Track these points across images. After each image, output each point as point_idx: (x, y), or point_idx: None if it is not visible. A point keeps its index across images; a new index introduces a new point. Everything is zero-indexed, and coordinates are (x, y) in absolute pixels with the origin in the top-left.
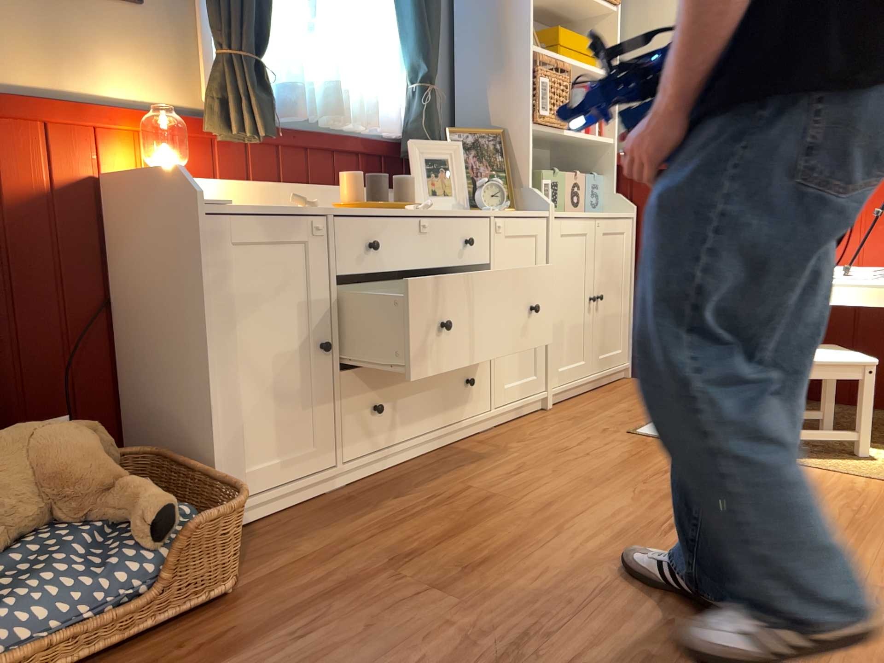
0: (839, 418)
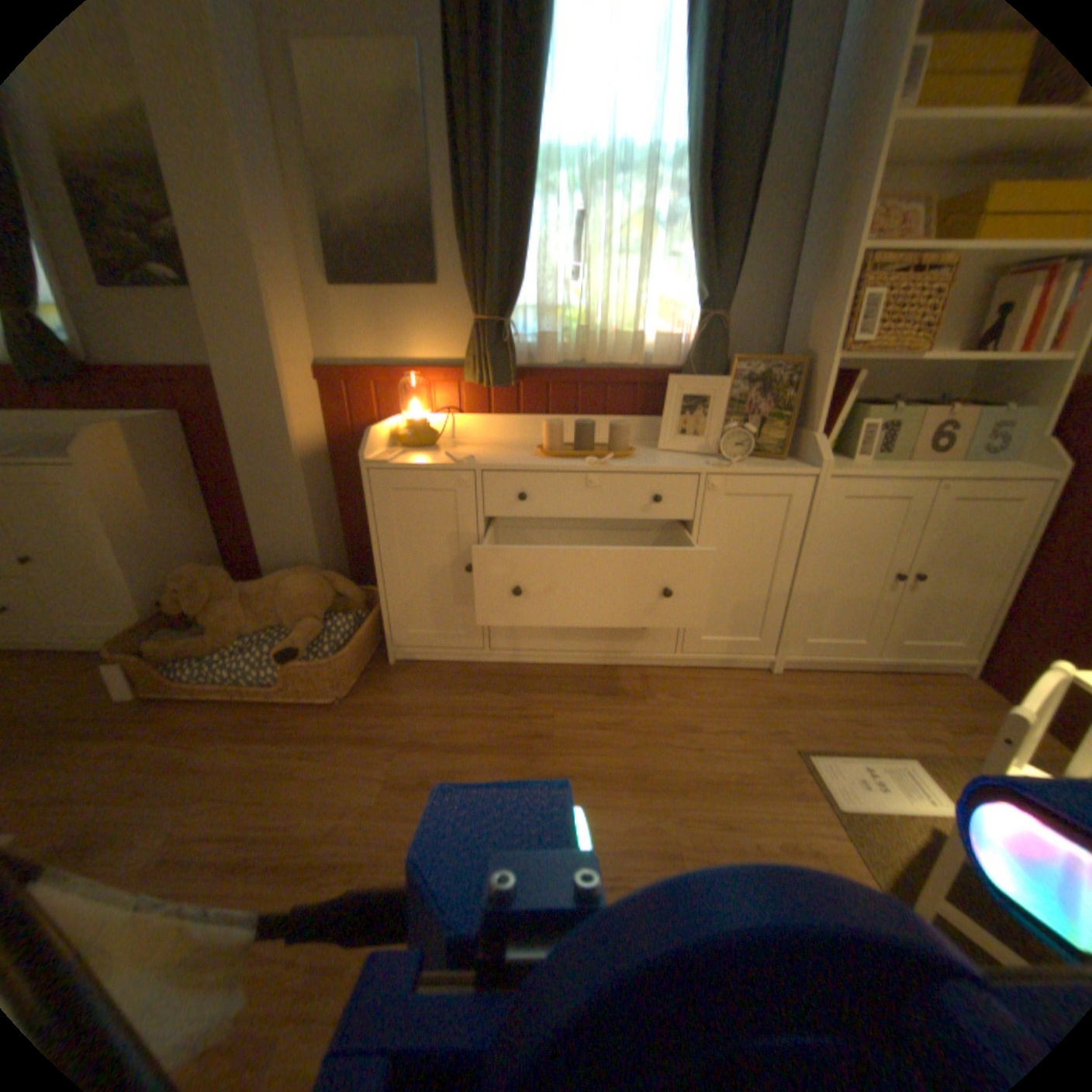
0: None
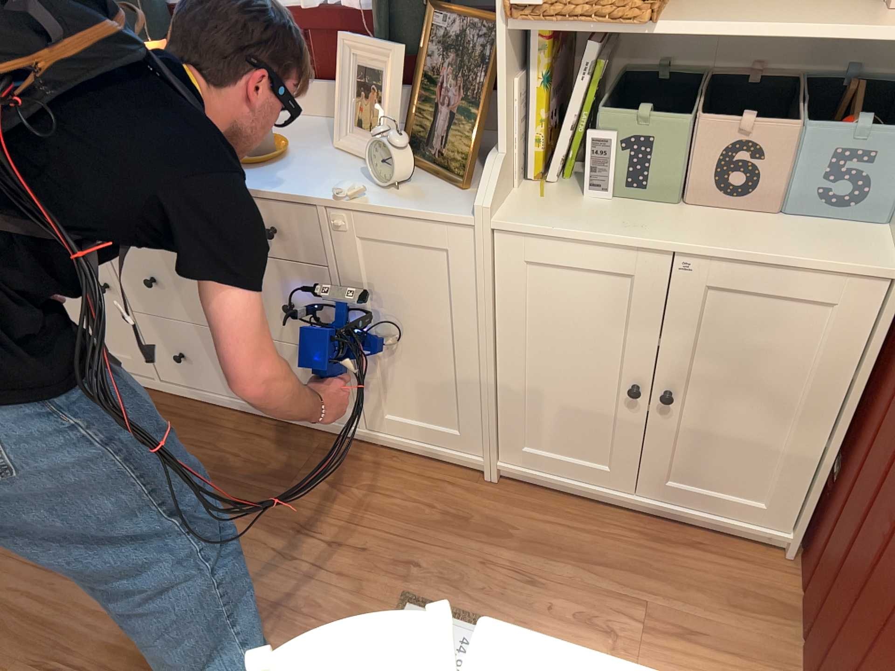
0: None
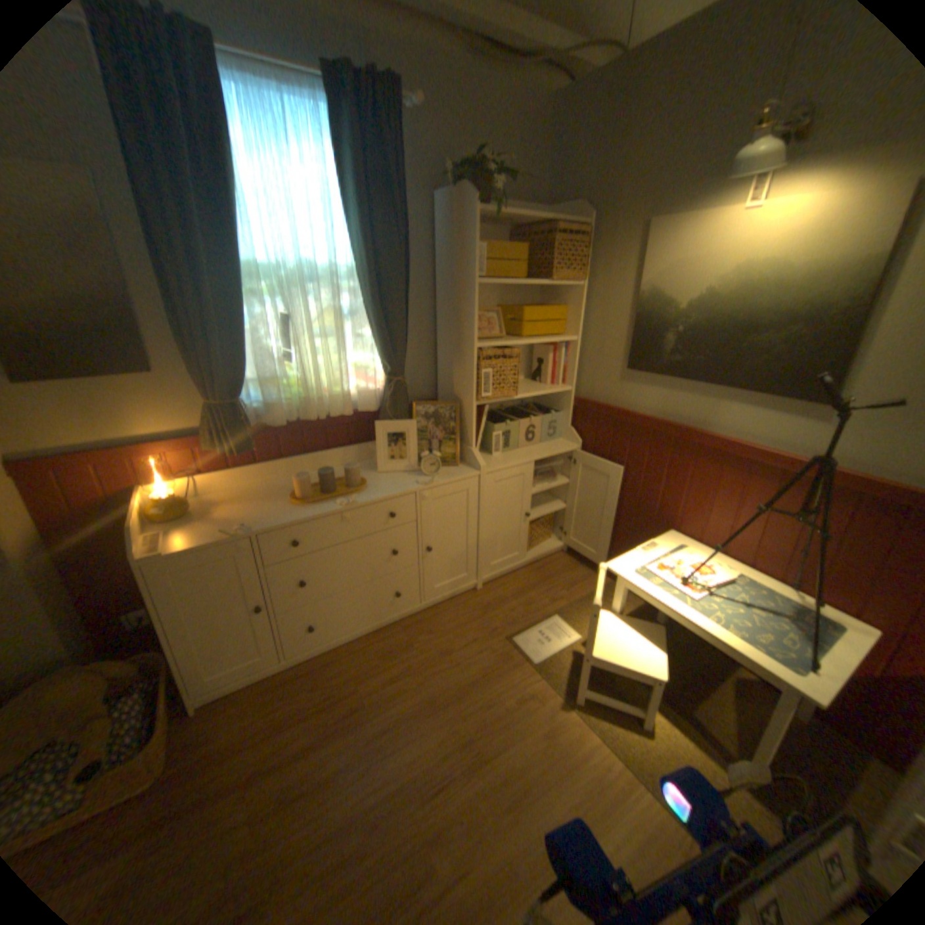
0: (675, 661)
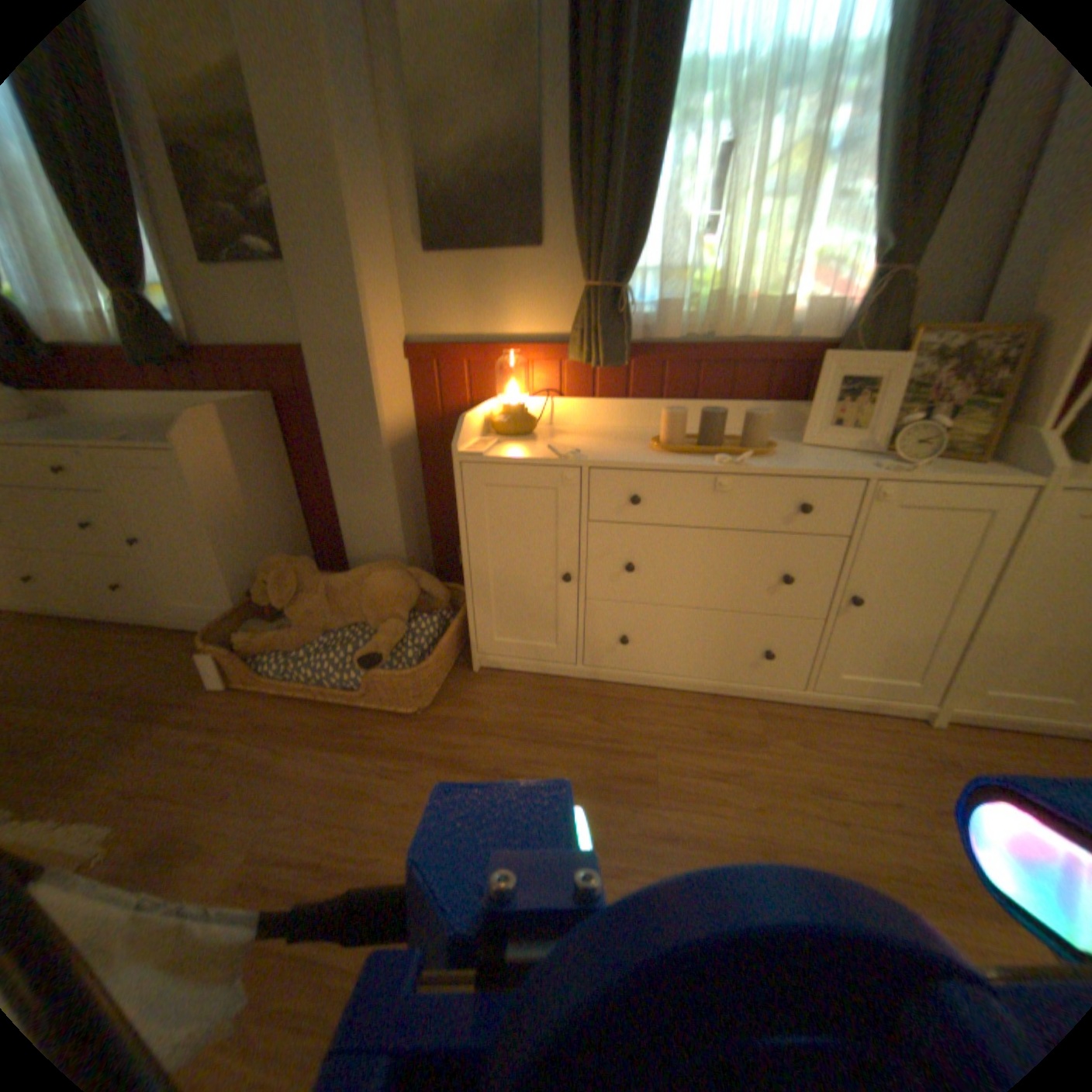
0: None
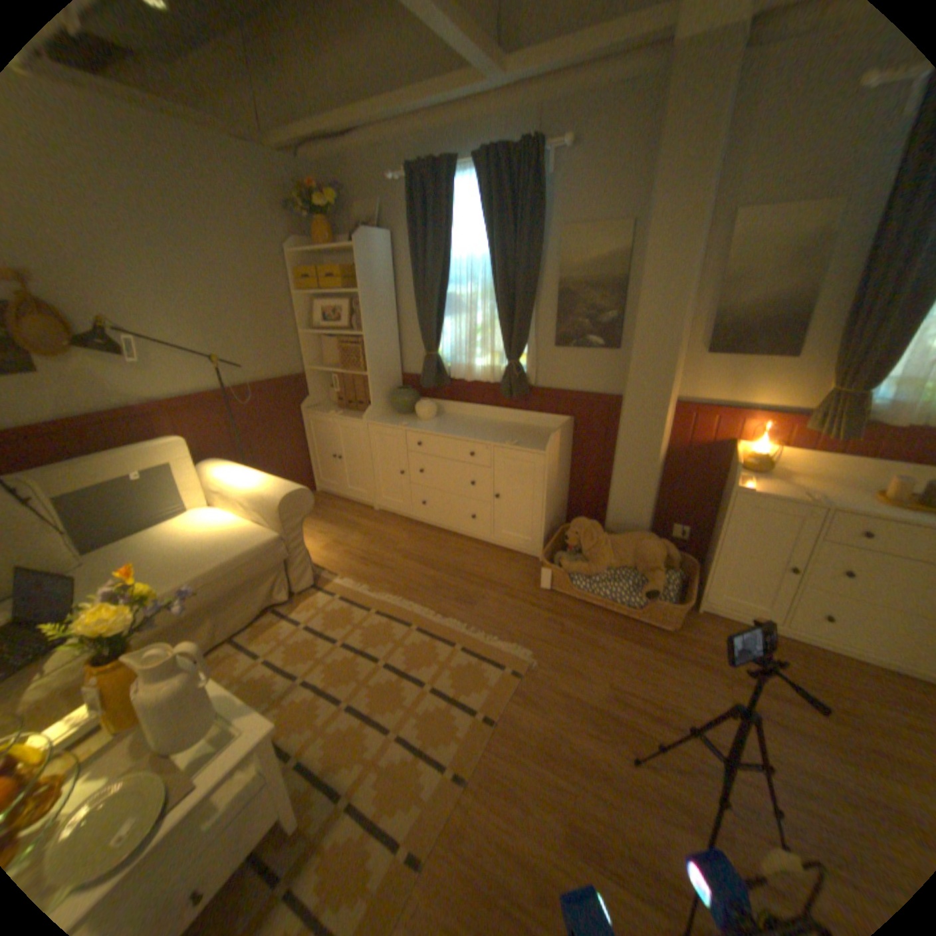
0: None
